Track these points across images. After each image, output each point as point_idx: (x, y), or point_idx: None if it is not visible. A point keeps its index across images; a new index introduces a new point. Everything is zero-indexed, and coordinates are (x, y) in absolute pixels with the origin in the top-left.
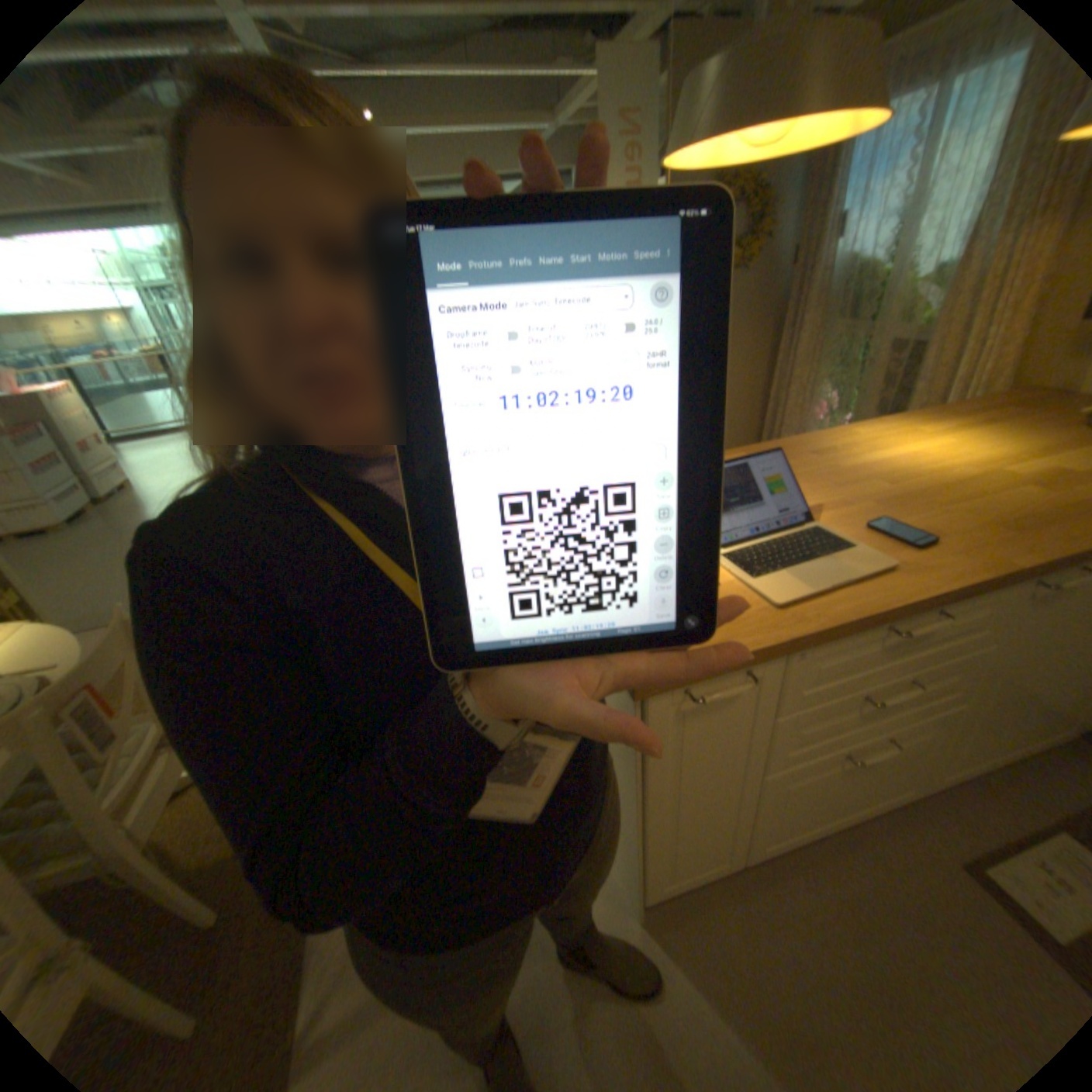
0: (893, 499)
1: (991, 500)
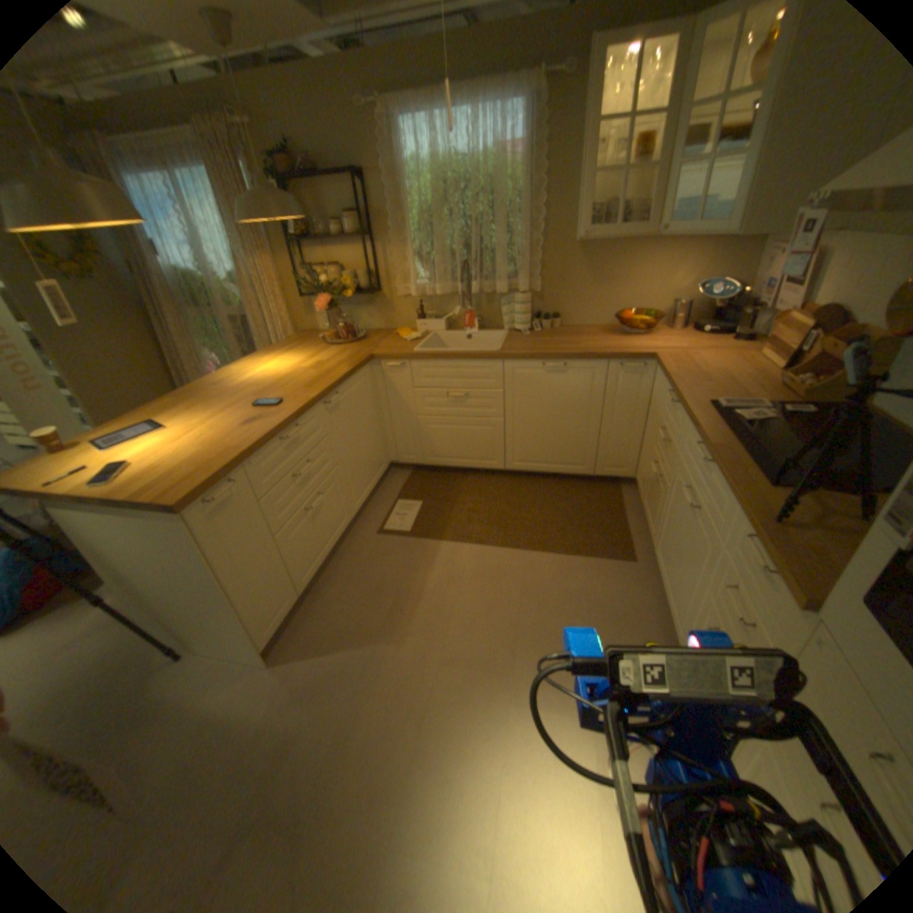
0: (258, 393)
1: (296, 381)
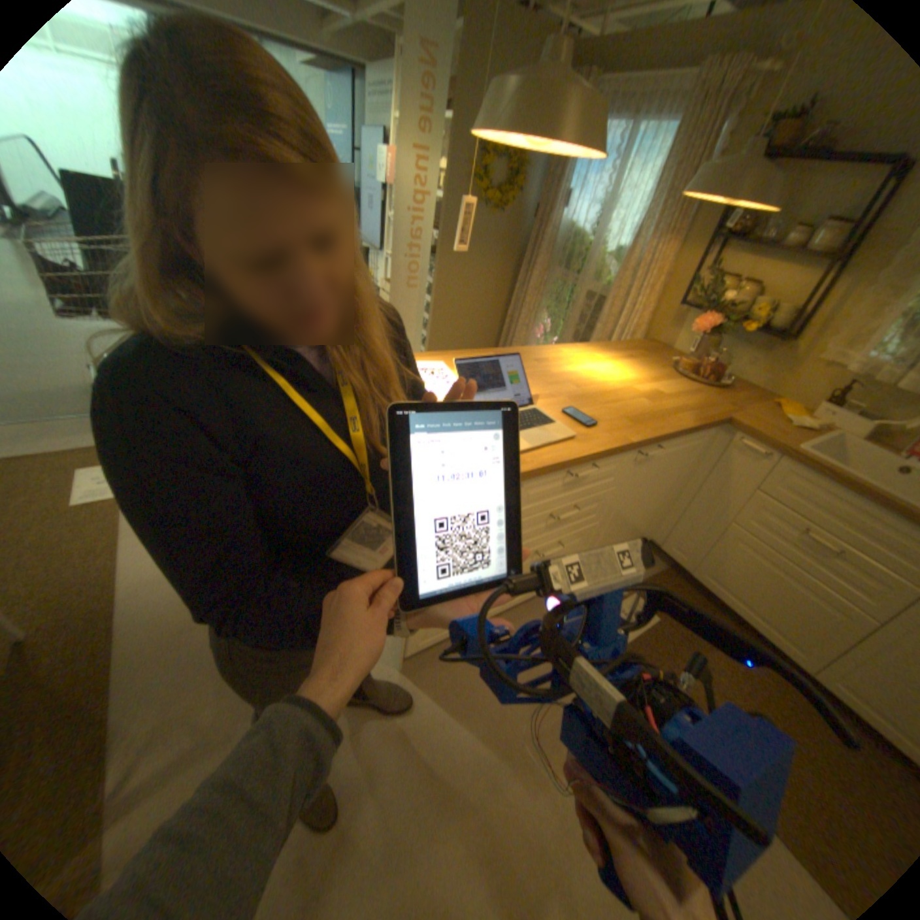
0: (577, 397)
1: (624, 404)
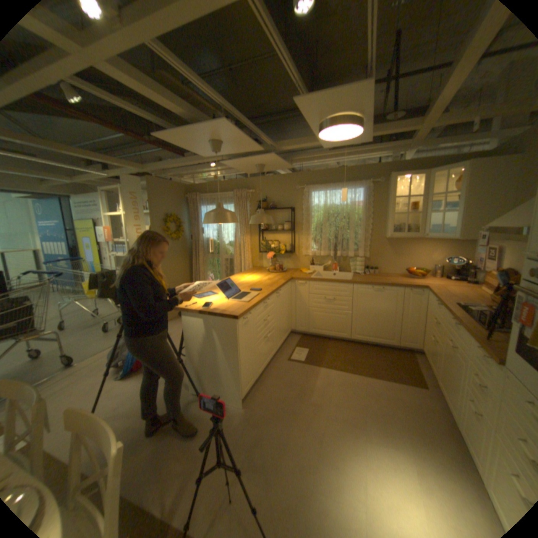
0: (249, 286)
1: (263, 284)
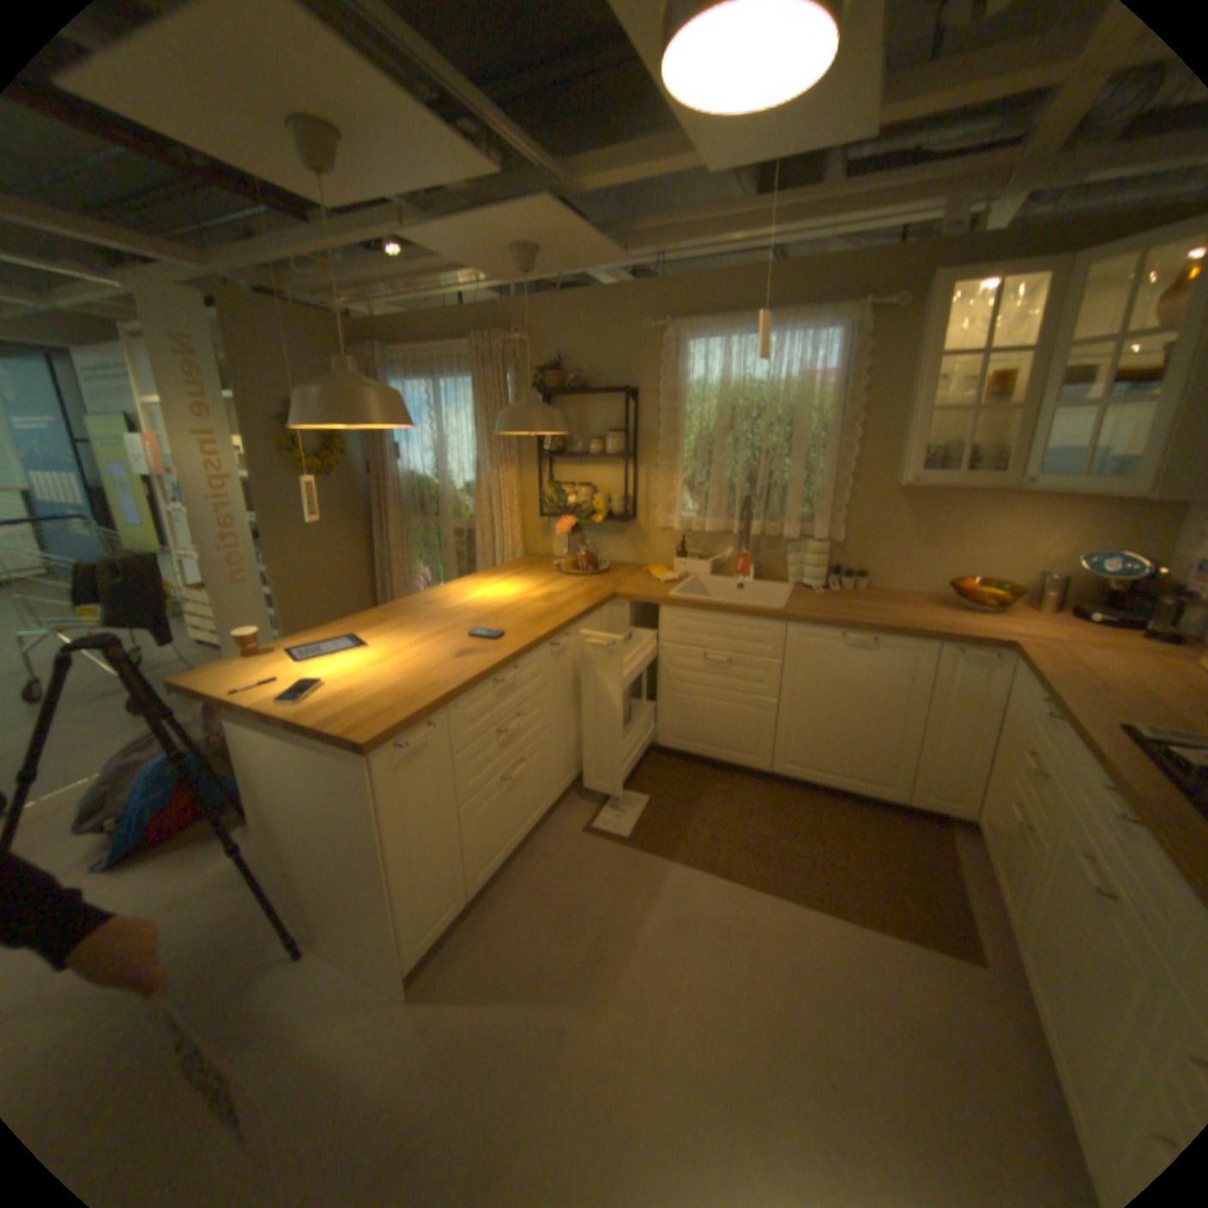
0: (478, 621)
1: (523, 613)
